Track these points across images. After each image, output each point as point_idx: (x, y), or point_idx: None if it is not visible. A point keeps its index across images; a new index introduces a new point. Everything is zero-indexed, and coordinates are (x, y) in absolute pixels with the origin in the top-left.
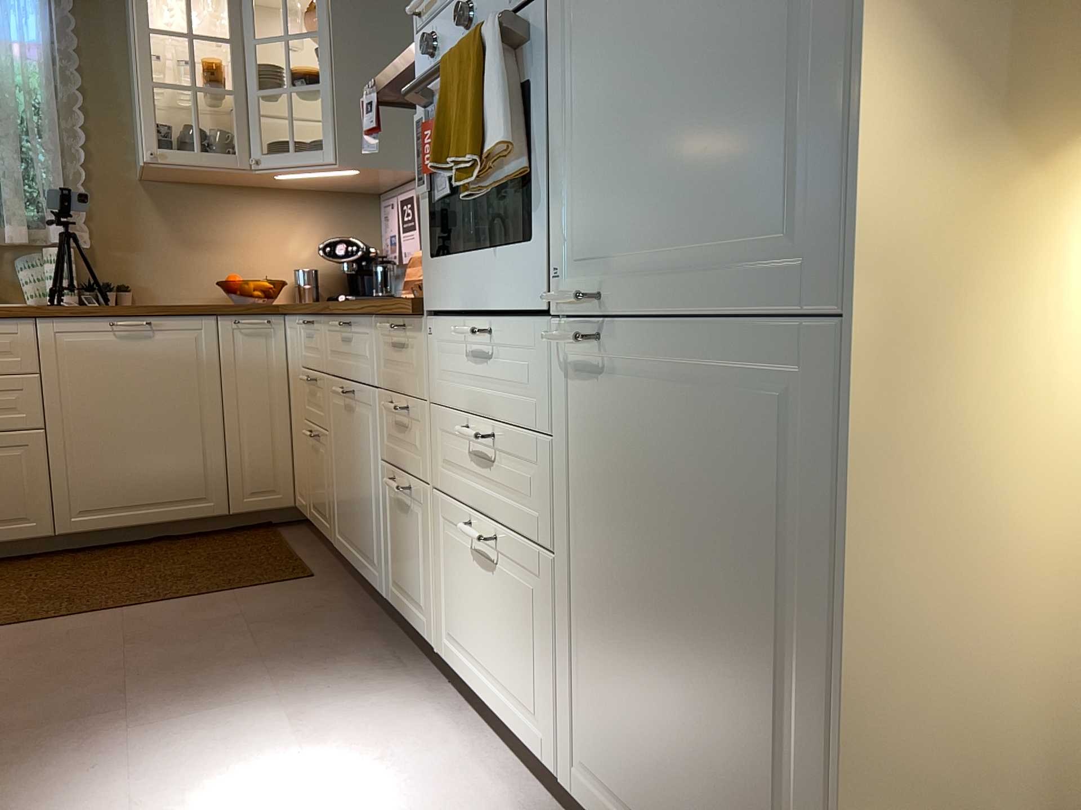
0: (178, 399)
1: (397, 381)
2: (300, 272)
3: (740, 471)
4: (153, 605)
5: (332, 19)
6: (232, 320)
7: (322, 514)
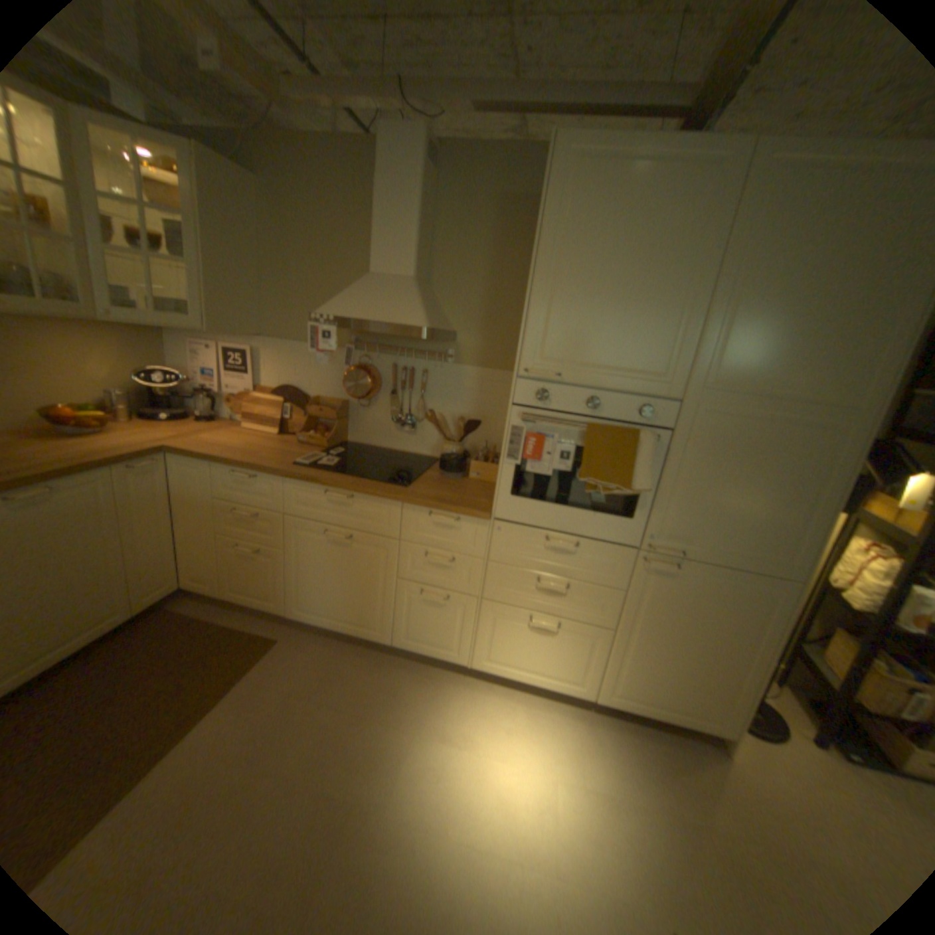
0: (83, 546)
1: (437, 542)
2: (100, 391)
3: (741, 611)
4: (198, 723)
5: (193, 203)
6: (125, 466)
7: (256, 597)
